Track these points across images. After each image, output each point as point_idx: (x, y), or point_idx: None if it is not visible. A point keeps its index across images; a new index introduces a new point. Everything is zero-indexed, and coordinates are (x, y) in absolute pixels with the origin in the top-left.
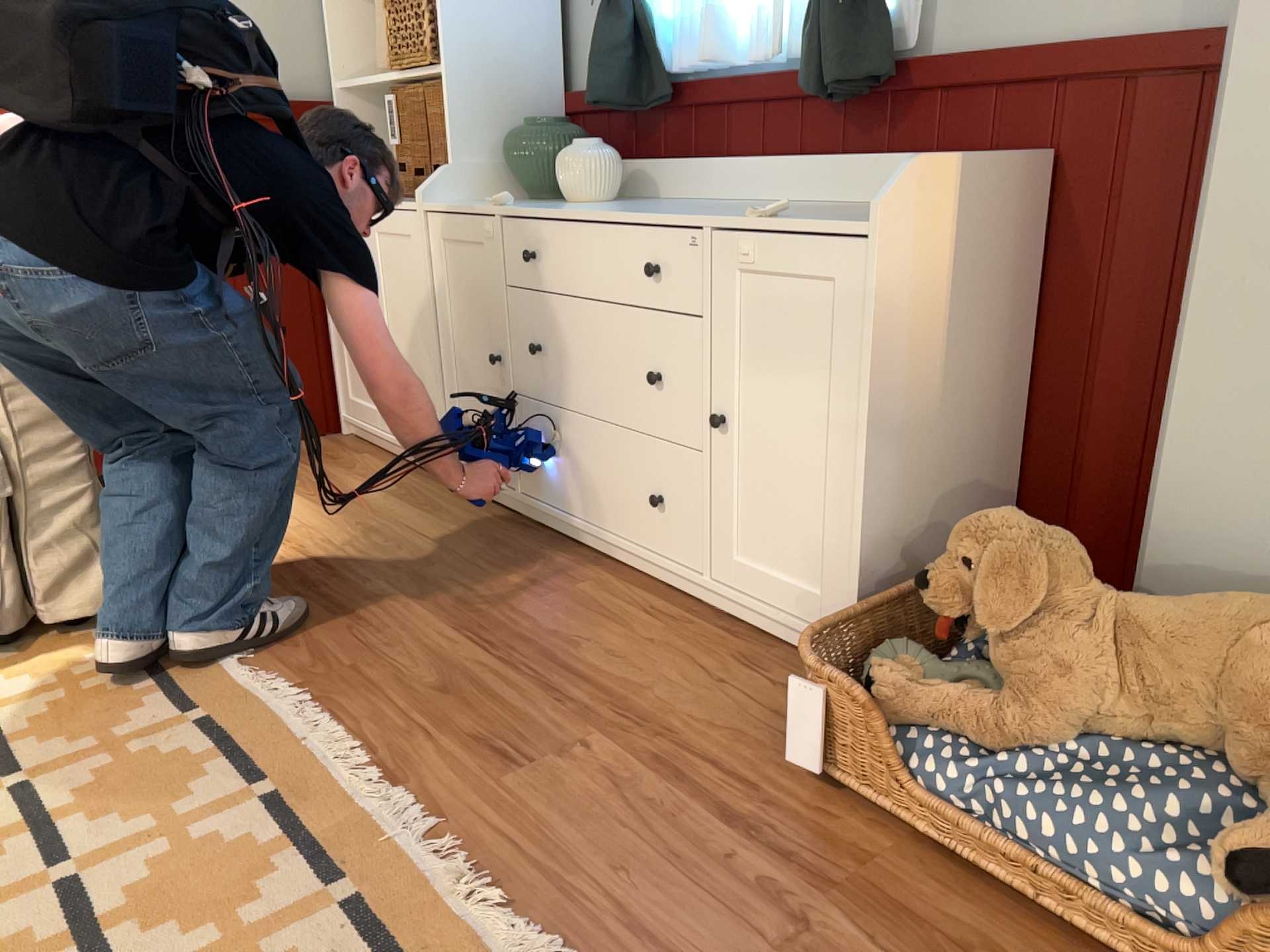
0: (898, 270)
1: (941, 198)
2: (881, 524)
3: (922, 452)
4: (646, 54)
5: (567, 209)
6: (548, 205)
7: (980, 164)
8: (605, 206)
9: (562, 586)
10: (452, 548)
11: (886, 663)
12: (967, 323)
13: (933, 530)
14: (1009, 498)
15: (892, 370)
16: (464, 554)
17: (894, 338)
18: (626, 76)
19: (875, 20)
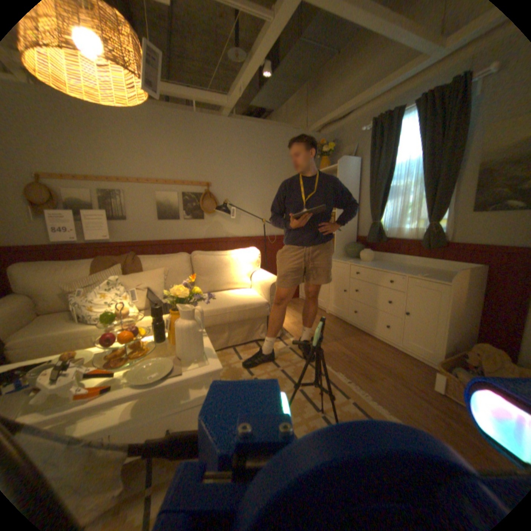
0: (457, 292)
1: (467, 277)
2: (451, 341)
3: (460, 327)
4: (380, 231)
5: (367, 264)
6: (358, 261)
7: (475, 270)
8: (372, 262)
9: (364, 342)
10: (336, 329)
11: (460, 374)
12: (470, 300)
13: (461, 343)
14: (477, 336)
15: (455, 311)
16: (339, 331)
17: (456, 304)
18: (376, 236)
19: (443, 234)
